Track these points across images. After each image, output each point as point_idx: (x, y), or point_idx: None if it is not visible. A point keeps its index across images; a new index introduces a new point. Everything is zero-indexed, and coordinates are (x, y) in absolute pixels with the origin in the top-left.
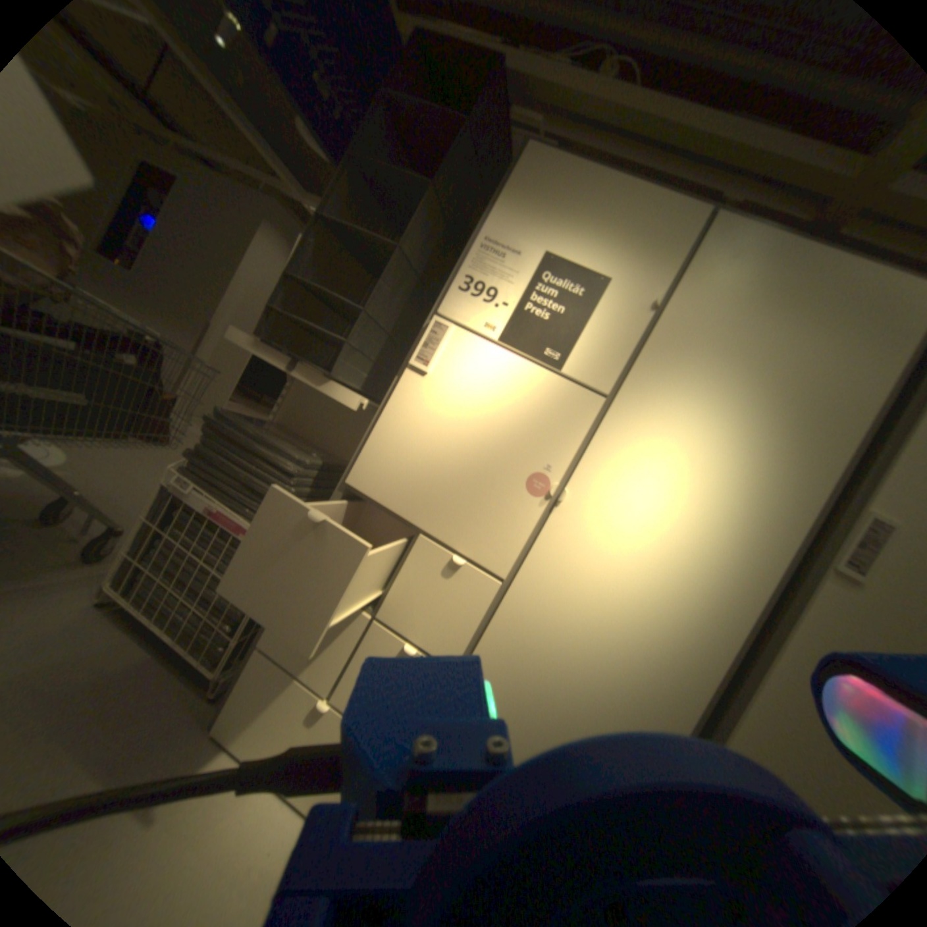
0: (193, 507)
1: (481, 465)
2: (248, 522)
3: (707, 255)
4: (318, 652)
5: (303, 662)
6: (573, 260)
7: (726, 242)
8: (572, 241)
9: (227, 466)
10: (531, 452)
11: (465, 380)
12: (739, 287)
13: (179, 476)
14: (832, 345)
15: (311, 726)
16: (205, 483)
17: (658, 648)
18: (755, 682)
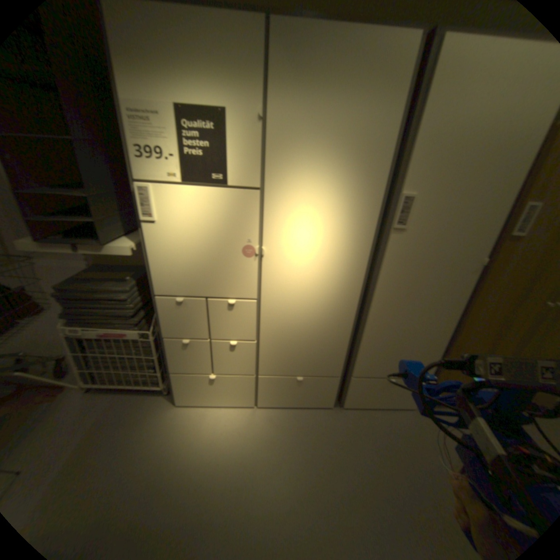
0: (85, 336)
1: (214, 253)
2: (120, 328)
3: (275, 59)
4: (194, 361)
5: (191, 367)
6: (193, 100)
7: (283, 43)
8: (185, 83)
9: (84, 310)
10: (235, 236)
11: (177, 212)
12: (303, 79)
13: (63, 326)
14: (366, 100)
15: (210, 383)
16: (81, 322)
17: (331, 292)
18: (372, 285)
